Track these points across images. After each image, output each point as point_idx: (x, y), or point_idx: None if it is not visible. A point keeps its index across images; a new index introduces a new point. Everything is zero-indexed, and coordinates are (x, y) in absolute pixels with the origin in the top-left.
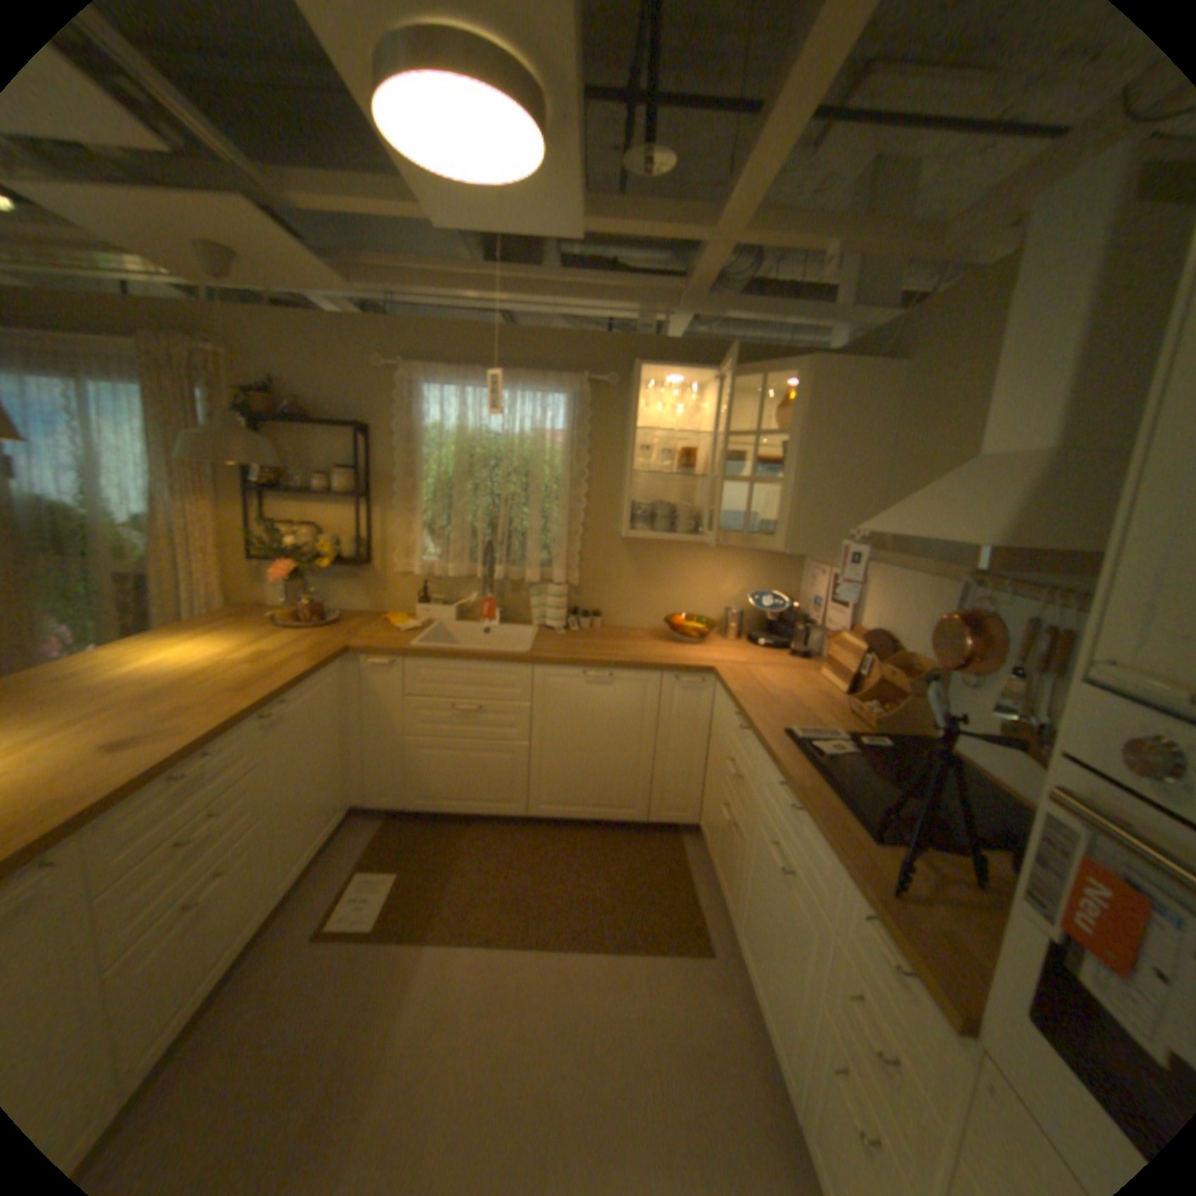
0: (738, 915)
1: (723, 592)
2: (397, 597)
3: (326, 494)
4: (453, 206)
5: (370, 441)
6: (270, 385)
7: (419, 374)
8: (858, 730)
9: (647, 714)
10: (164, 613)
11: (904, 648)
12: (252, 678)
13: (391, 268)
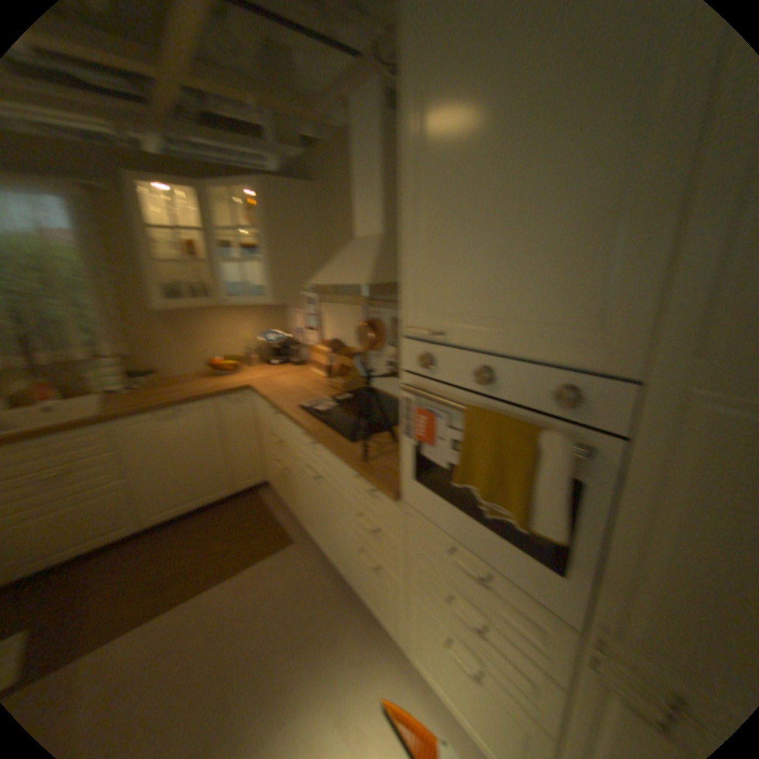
0: (295, 515)
1: (237, 337)
2: None
3: None
4: None
5: None
6: None
7: None
8: (330, 393)
9: (206, 428)
10: None
11: (342, 345)
12: None
13: None
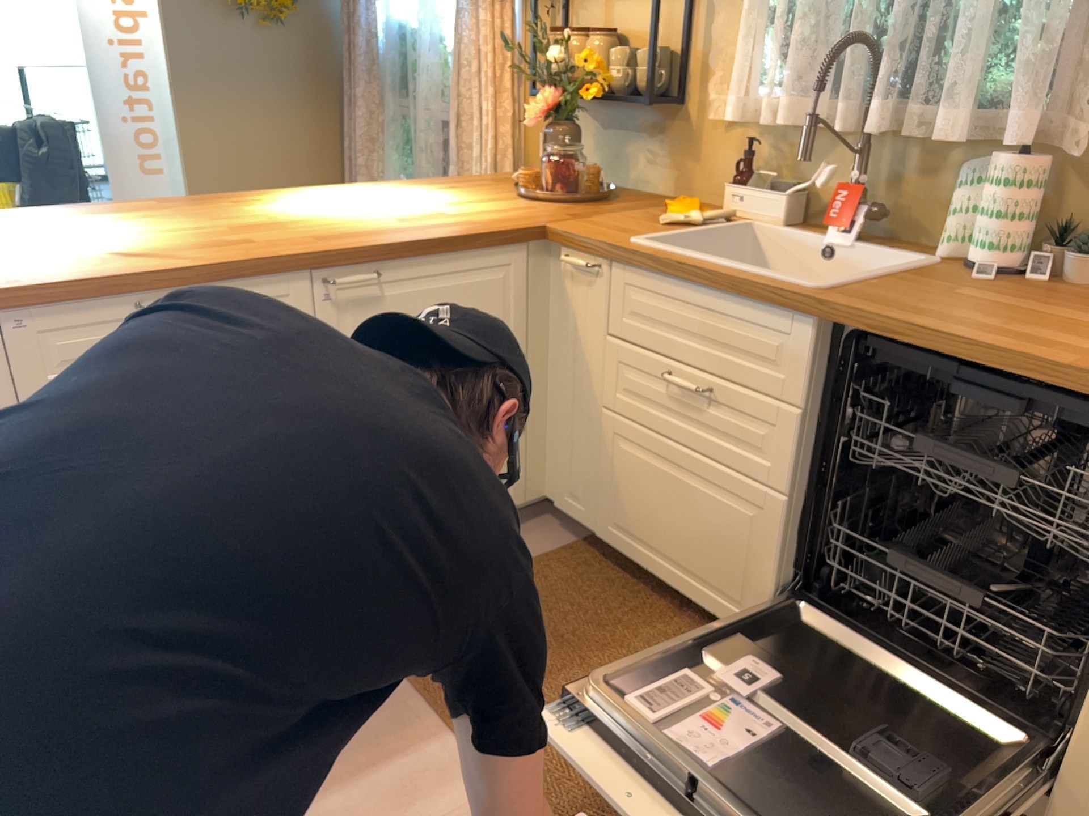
0: None
1: None
2: (710, 173)
3: None
4: None
5: None
6: None
7: None
8: None
9: None
10: (458, 175)
11: None
12: (363, 232)
13: None
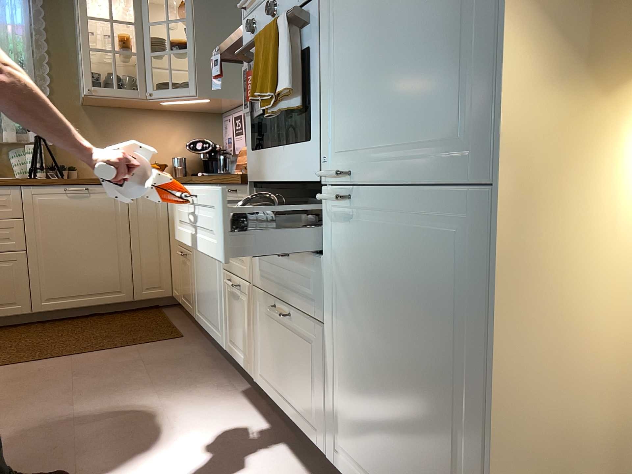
0: (193, 306)
1: (169, 148)
2: None
3: None
4: None
5: None
6: None
7: None
8: None
9: (119, 217)
10: None
11: None
12: None
13: None
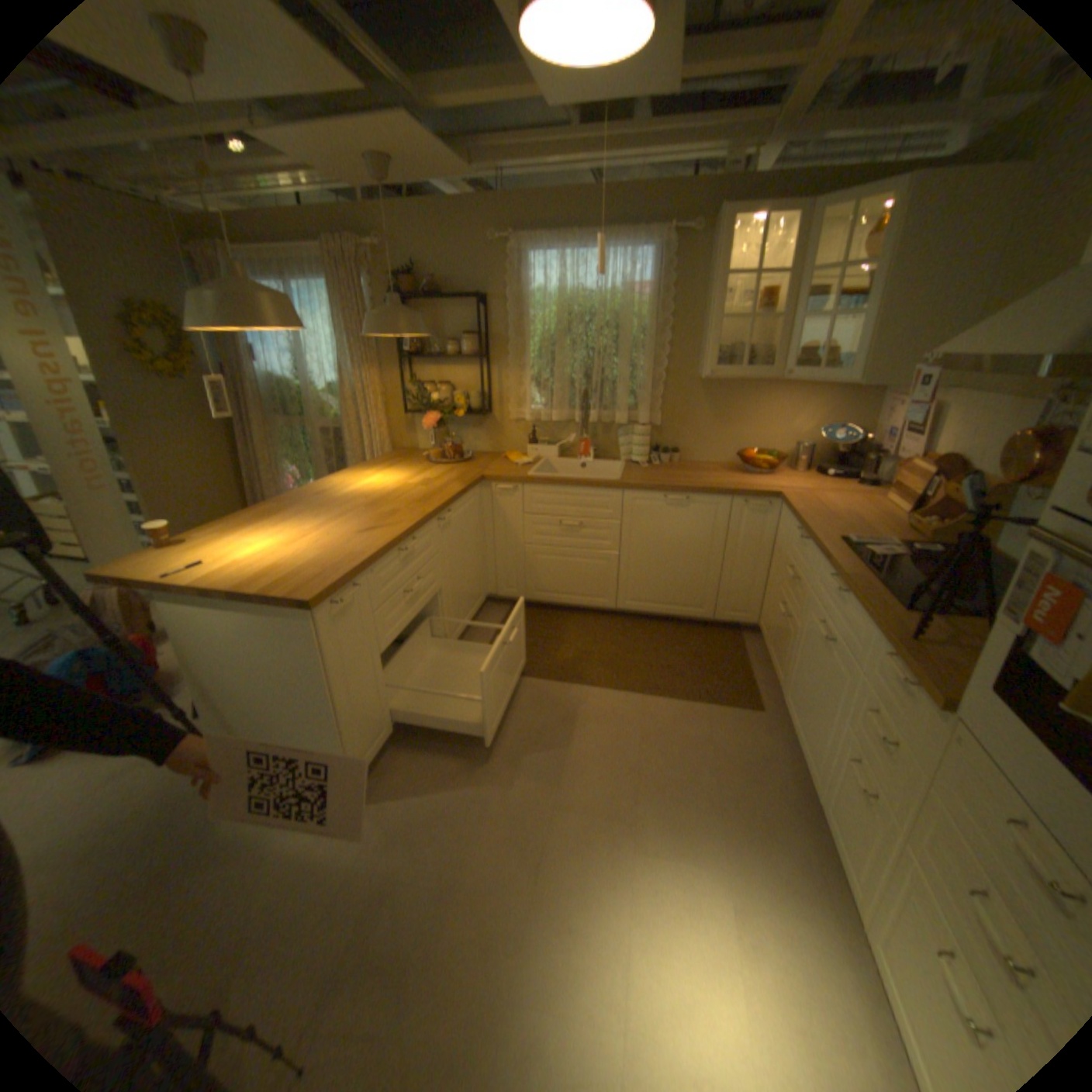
0: (785, 683)
1: (795, 428)
2: (510, 441)
3: (456, 357)
4: (565, 86)
5: (486, 309)
6: (410, 269)
7: (524, 243)
8: (912, 539)
9: (716, 532)
10: (353, 456)
11: (974, 469)
12: (426, 495)
13: (499, 145)
